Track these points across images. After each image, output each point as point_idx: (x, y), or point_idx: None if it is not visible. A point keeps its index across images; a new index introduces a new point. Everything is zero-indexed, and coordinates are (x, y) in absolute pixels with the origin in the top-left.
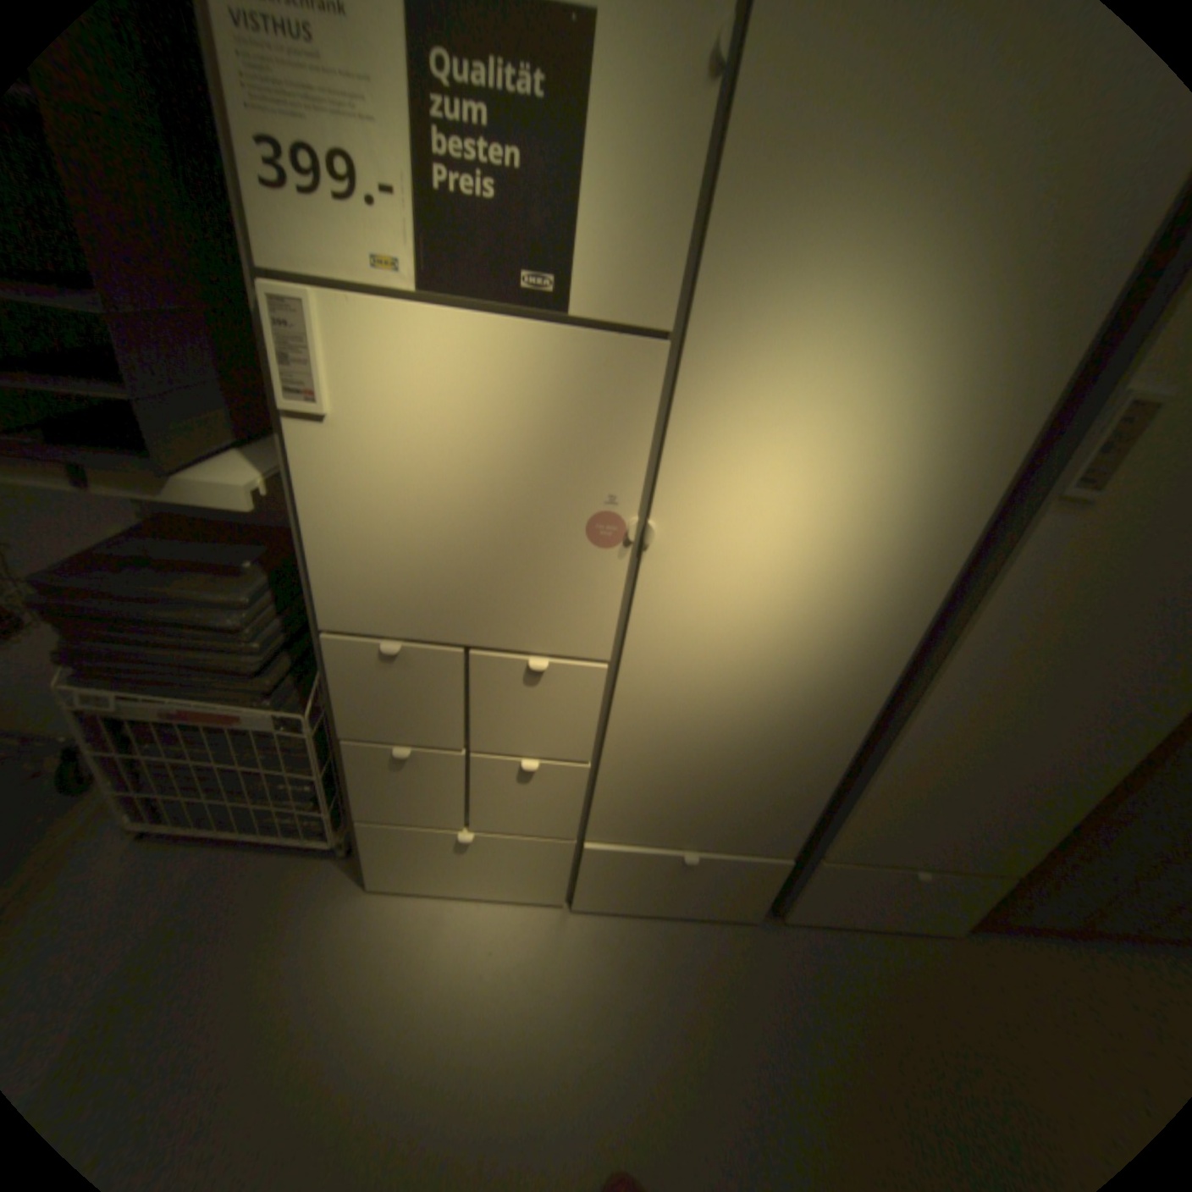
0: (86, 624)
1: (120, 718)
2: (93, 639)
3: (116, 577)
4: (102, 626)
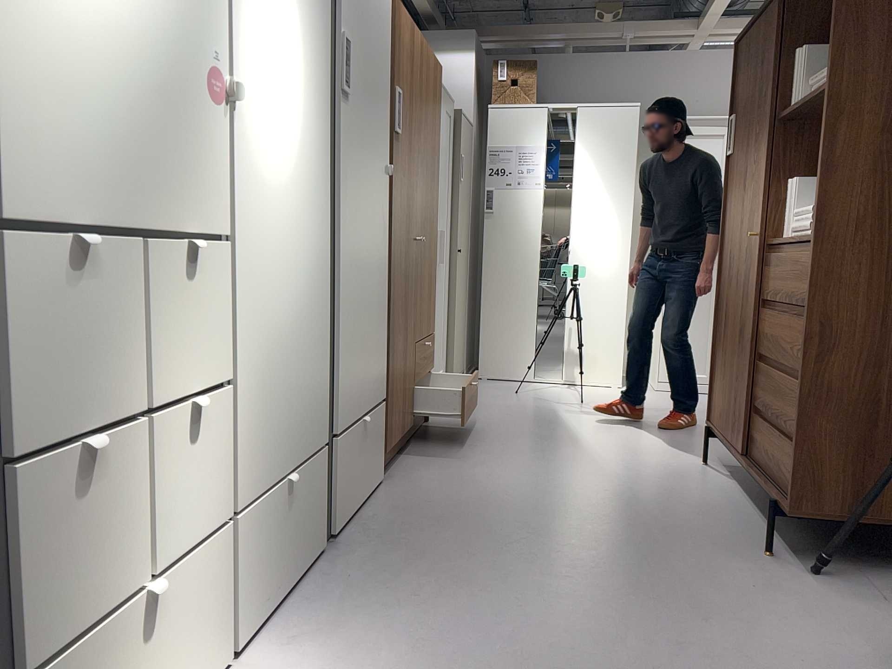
0: None
1: None
2: None
3: None
4: None
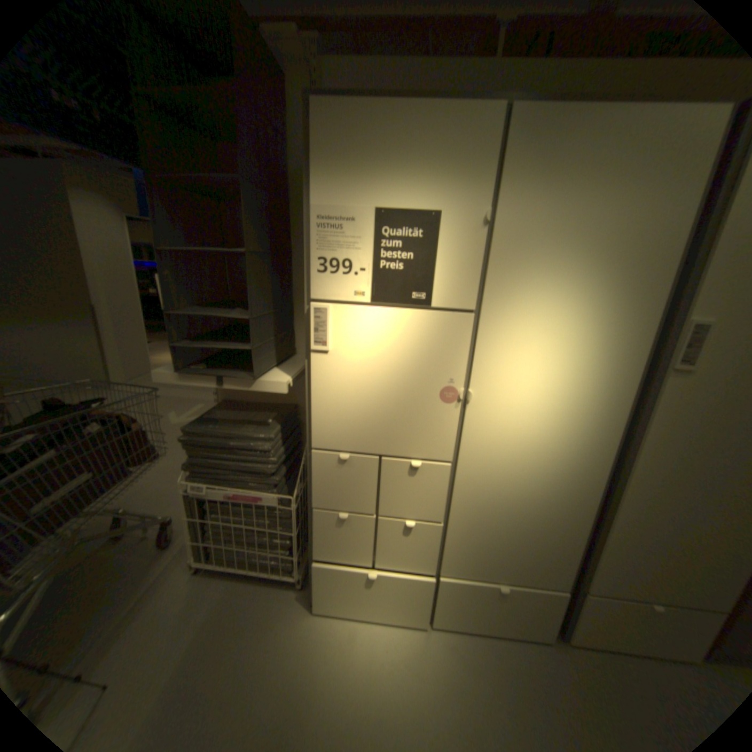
0: (199, 451)
1: (201, 502)
2: (200, 458)
3: (215, 428)
4: (207, 452)
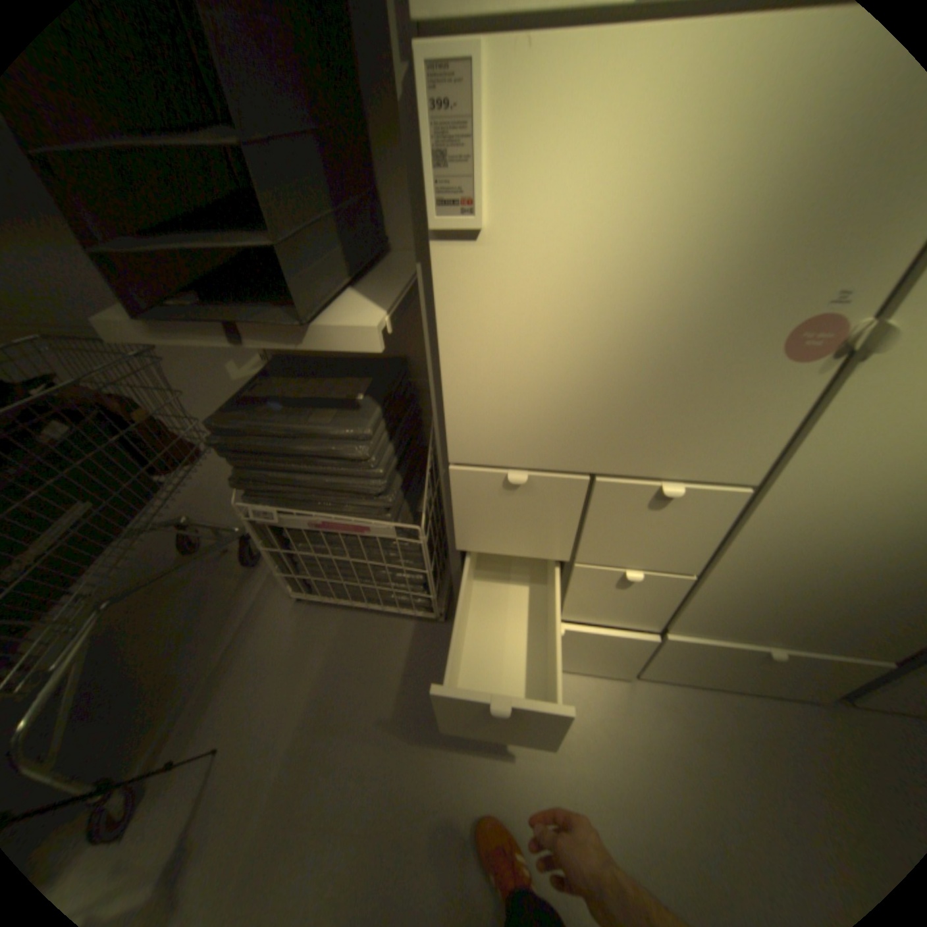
0: (248, 458)
1: (278, 524)
2: (254, 469)
3: (263, 417)
4: (260, 459)
